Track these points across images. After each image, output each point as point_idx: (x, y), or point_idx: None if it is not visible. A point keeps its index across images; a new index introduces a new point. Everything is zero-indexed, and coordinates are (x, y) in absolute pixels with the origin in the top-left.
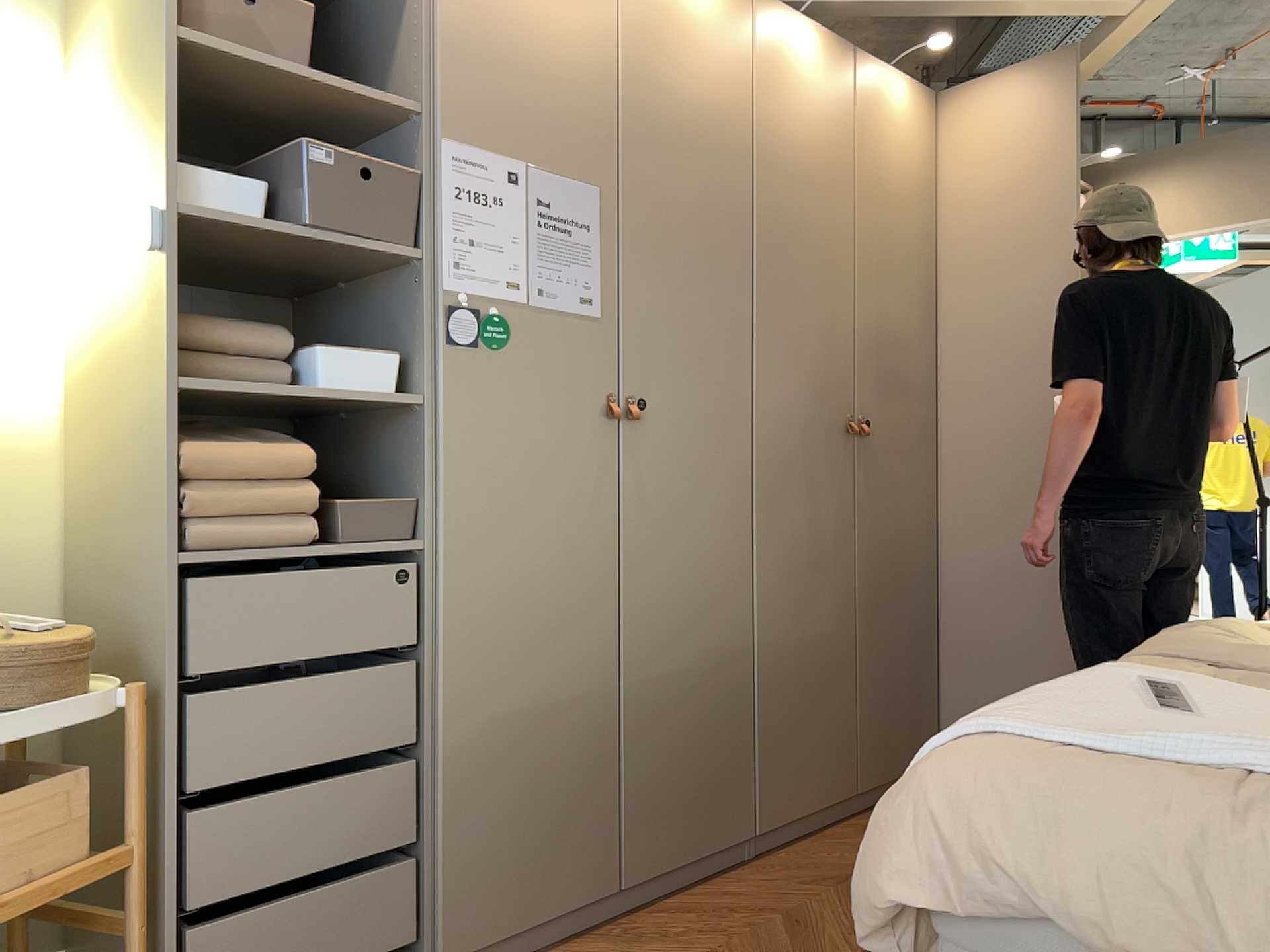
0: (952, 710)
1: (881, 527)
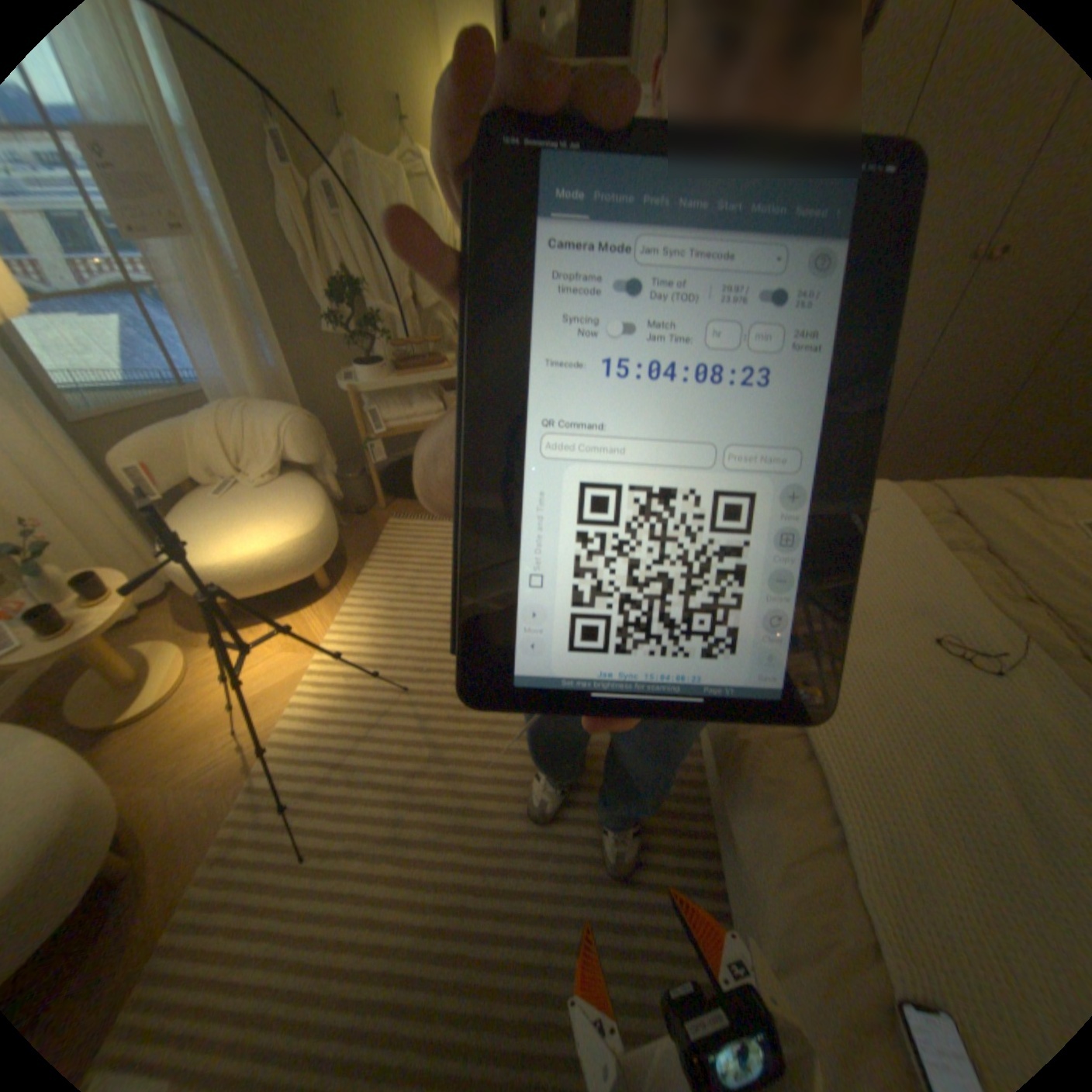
0: (984, 462)
1: (967, 335)
